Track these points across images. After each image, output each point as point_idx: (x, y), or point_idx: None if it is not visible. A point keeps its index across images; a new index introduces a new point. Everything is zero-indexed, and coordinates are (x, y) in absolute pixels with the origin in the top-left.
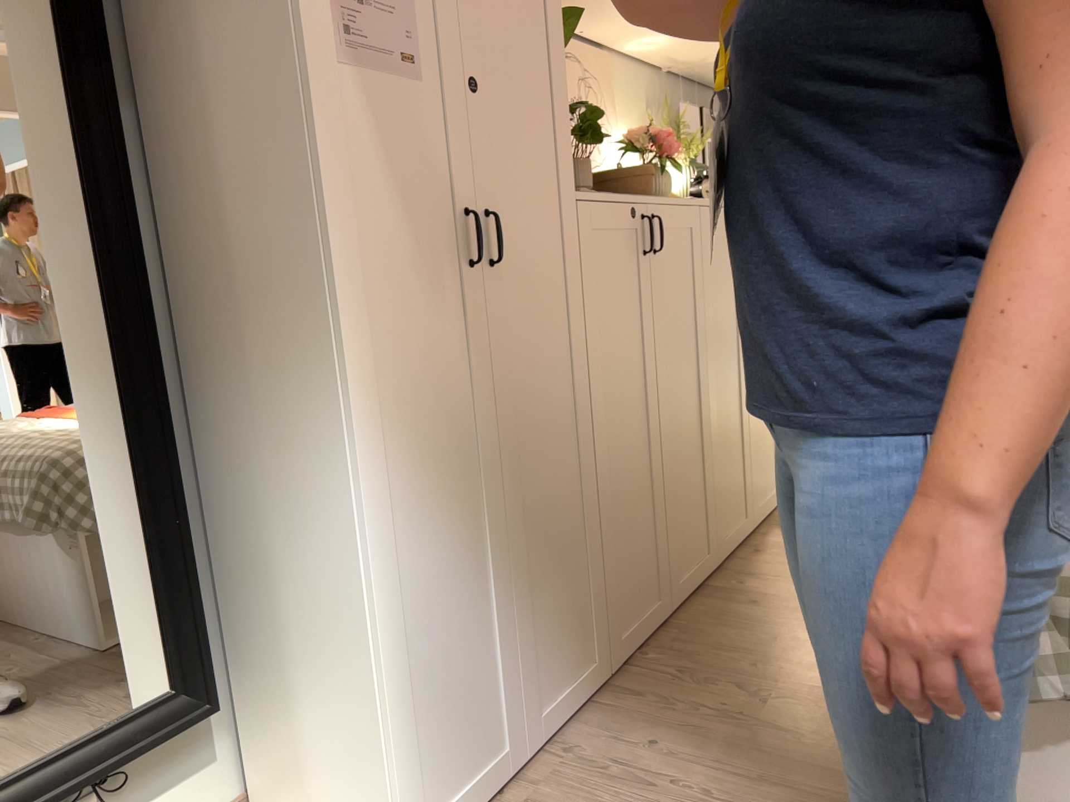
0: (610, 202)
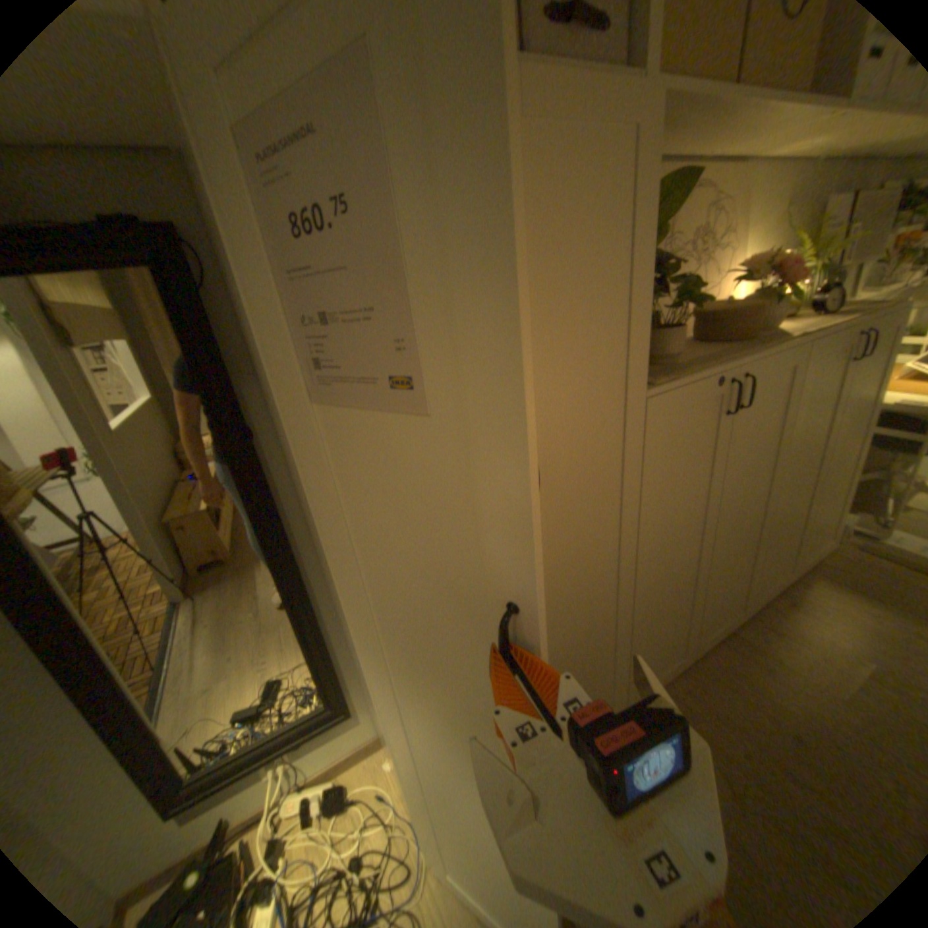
0: (696, 384)
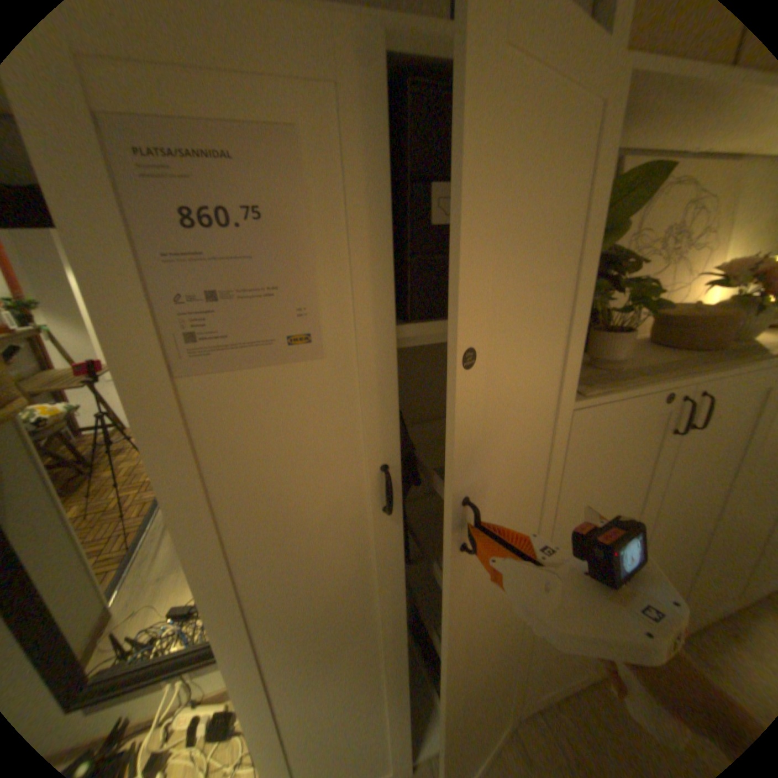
0: (638, 399)
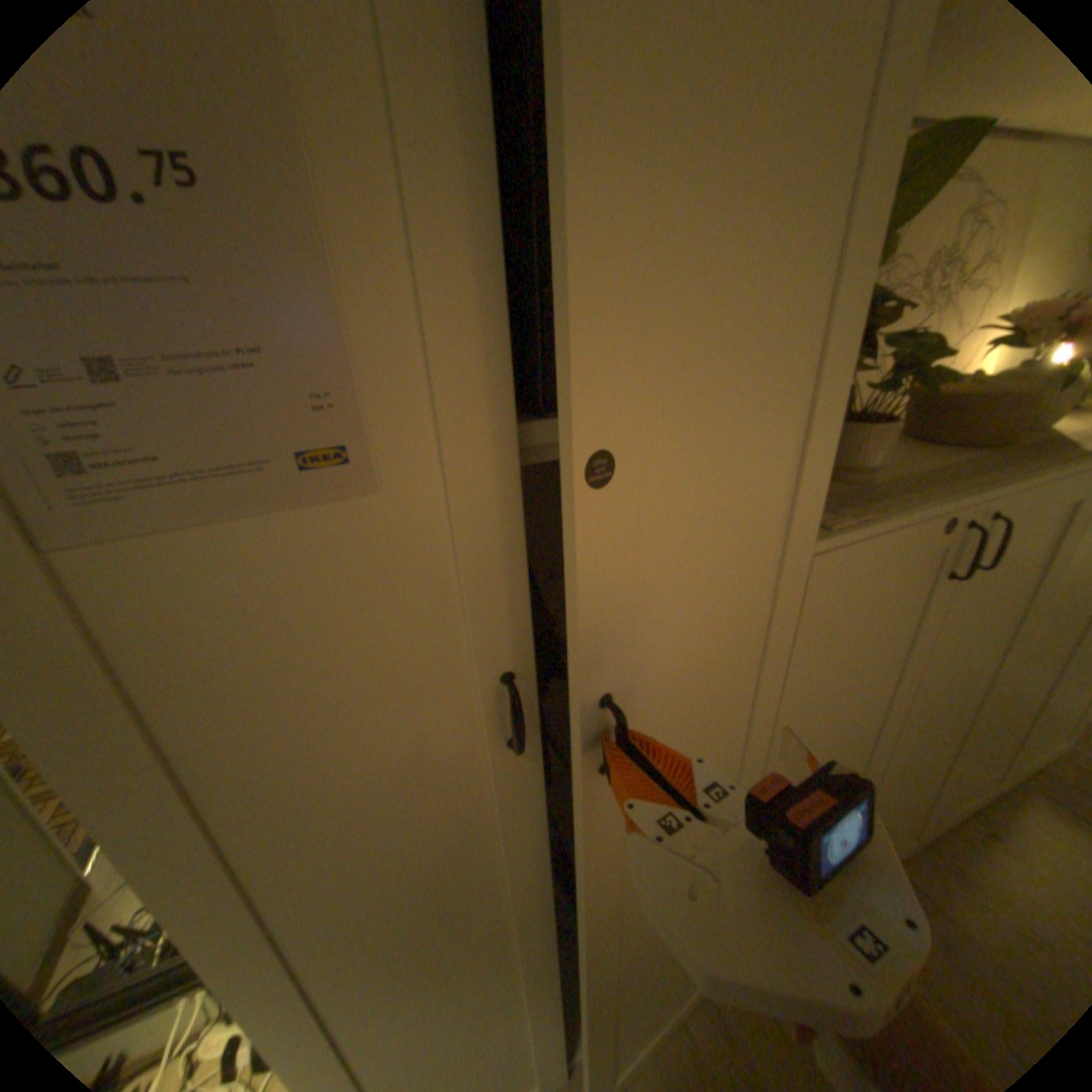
0: (908, 531)
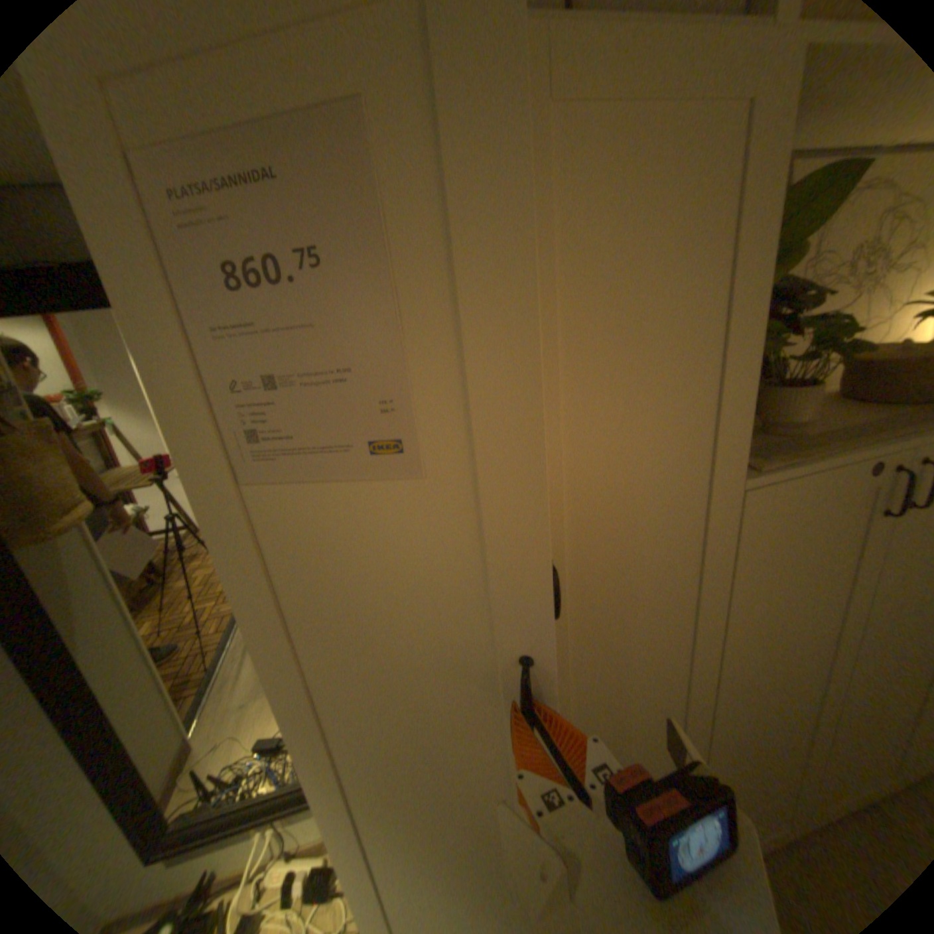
0: (833, 472)
